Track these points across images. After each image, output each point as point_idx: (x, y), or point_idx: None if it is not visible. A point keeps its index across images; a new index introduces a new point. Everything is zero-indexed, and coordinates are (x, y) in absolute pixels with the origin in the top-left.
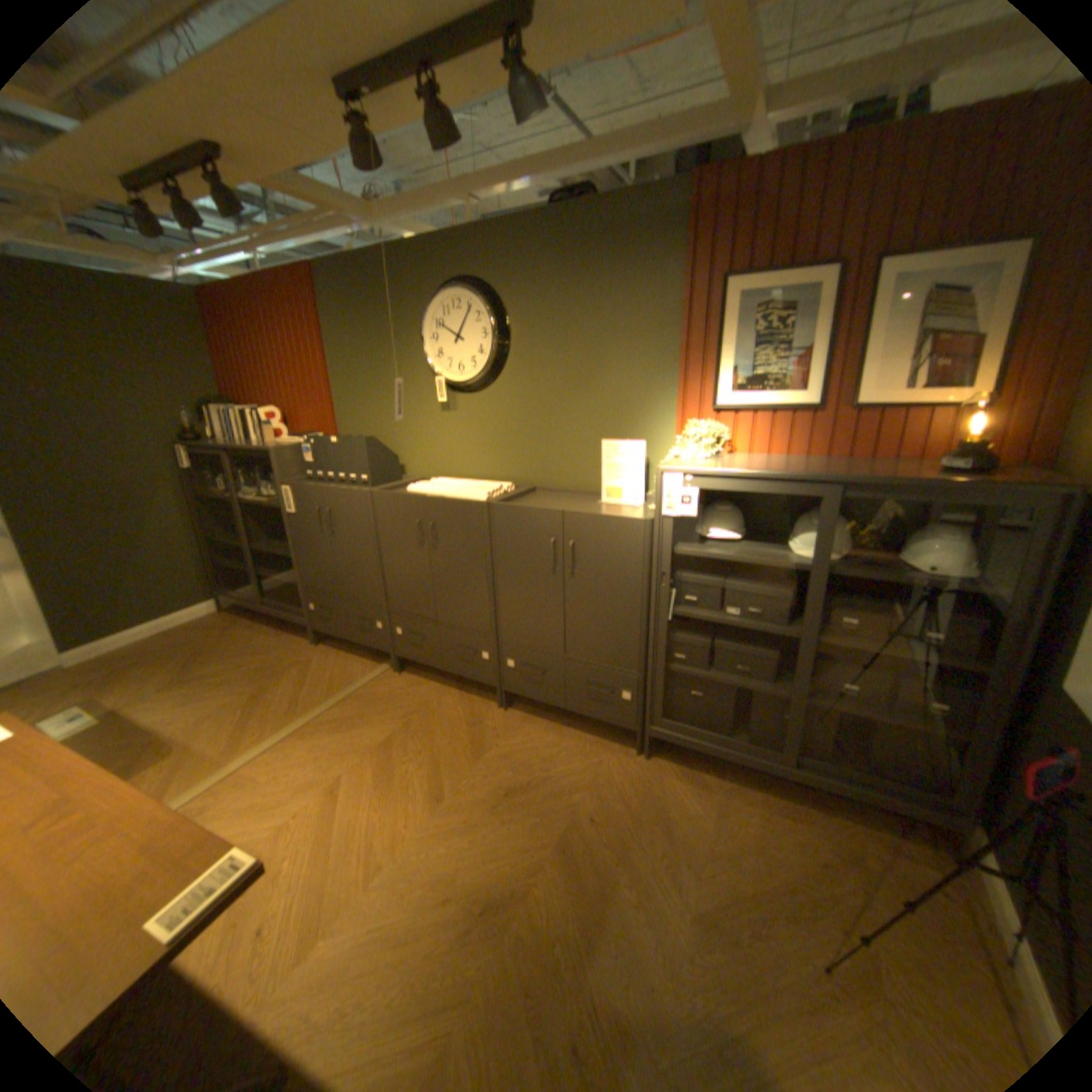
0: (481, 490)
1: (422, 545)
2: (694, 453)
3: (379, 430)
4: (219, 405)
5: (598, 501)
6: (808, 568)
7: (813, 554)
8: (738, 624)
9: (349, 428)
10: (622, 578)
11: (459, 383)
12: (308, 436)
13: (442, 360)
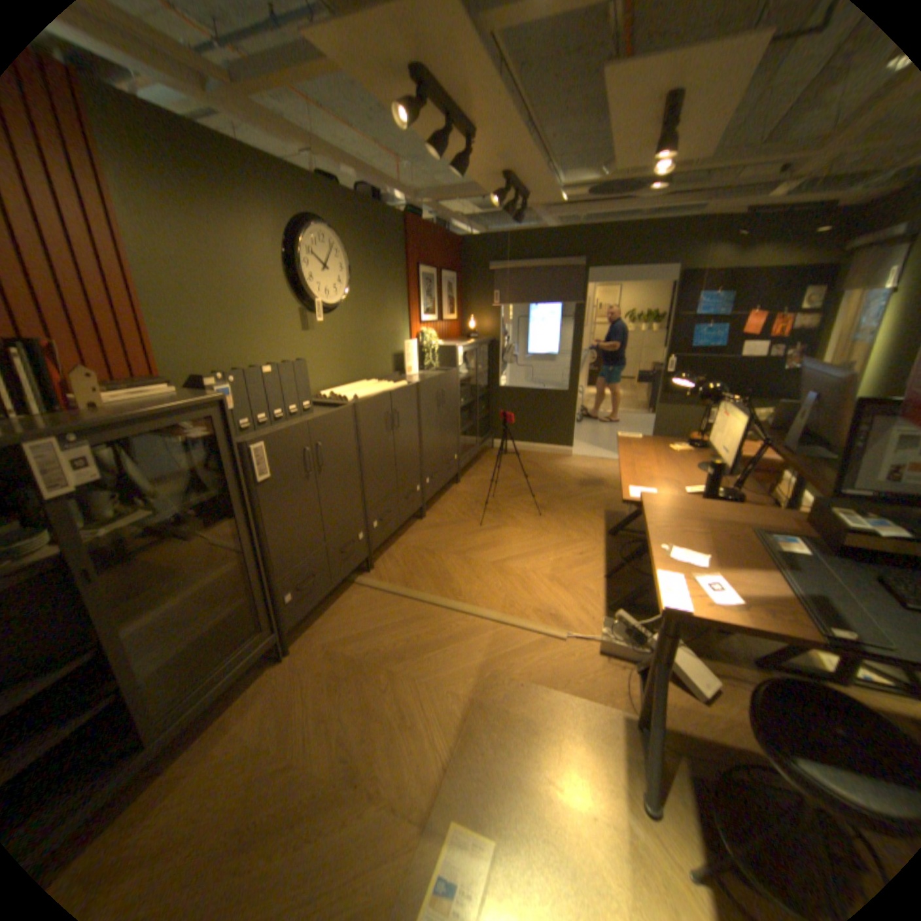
0: (381, 384)
1: (390, 432)
2: (436, 341)
3: (233, 359)
4: None
5: (402, 377)
6: (474, 374)
7: (475, 369)
8: (466, 404)
9: (180, 364)
10: (453, 400)
11: (332, 305)
12: (224, 373)
13: (313, 283)
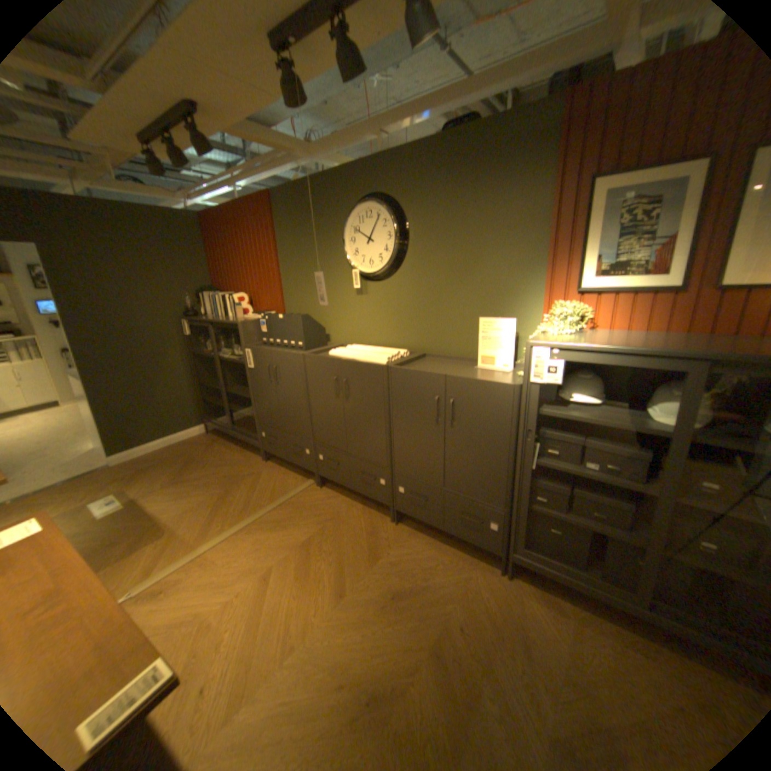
0: (383, 355)
1: (338, 395)
2: (559, 329)
3: (312, 309)
4: (209, 292)
5: (475, 366)
6: (670, 435)
7: (676, 424)
8: (597, 478)
9: (292, 308)
10: (493, 432)
11: (369, 273)
12: (263, 314)
13: (357, 257)
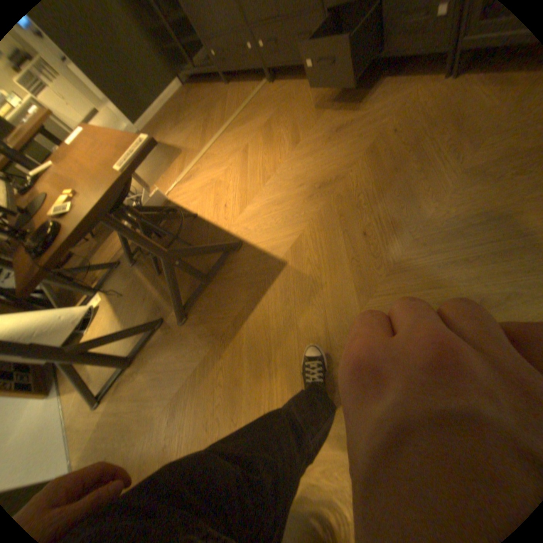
0: None
1: None
2: None
3: None
4: None
5: None
6: None
7: None
8: None
9: None
10: None
11: None
12: None
13: None
